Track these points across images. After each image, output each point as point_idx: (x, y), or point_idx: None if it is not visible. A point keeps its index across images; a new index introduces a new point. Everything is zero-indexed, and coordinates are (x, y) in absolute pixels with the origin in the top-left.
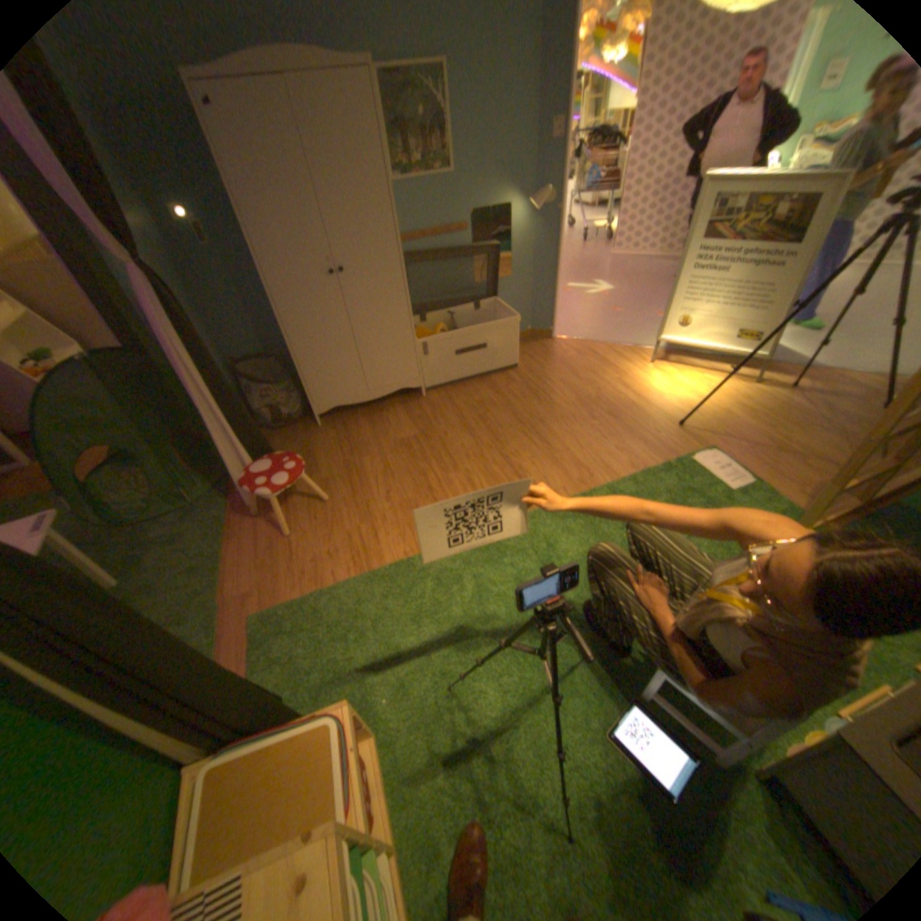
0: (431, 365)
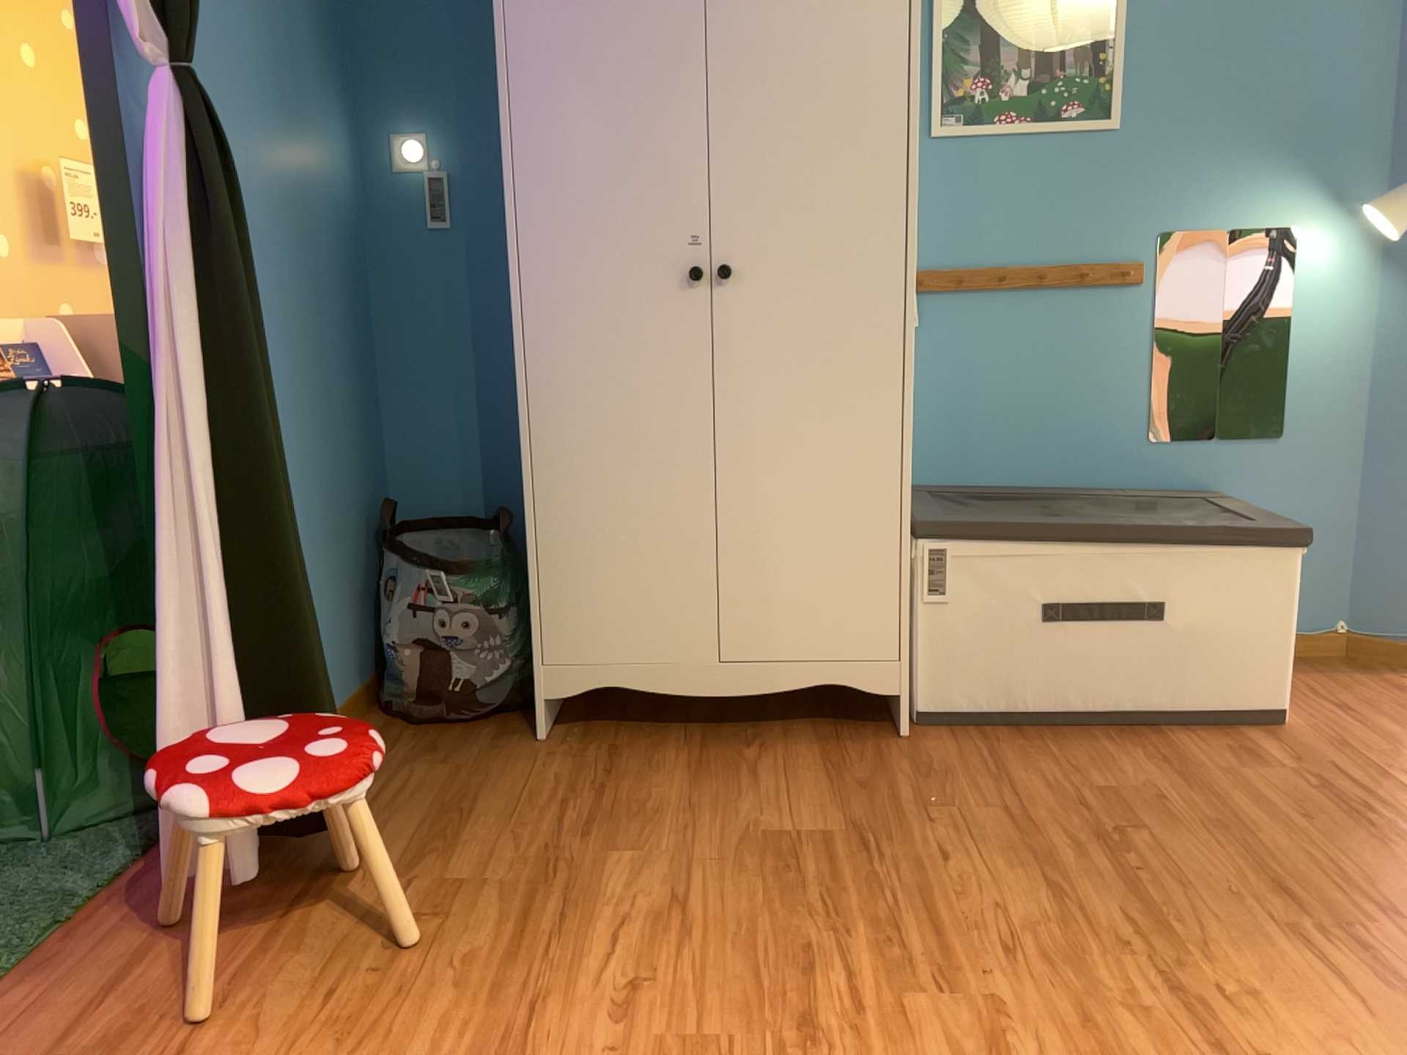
0: (952, 632)
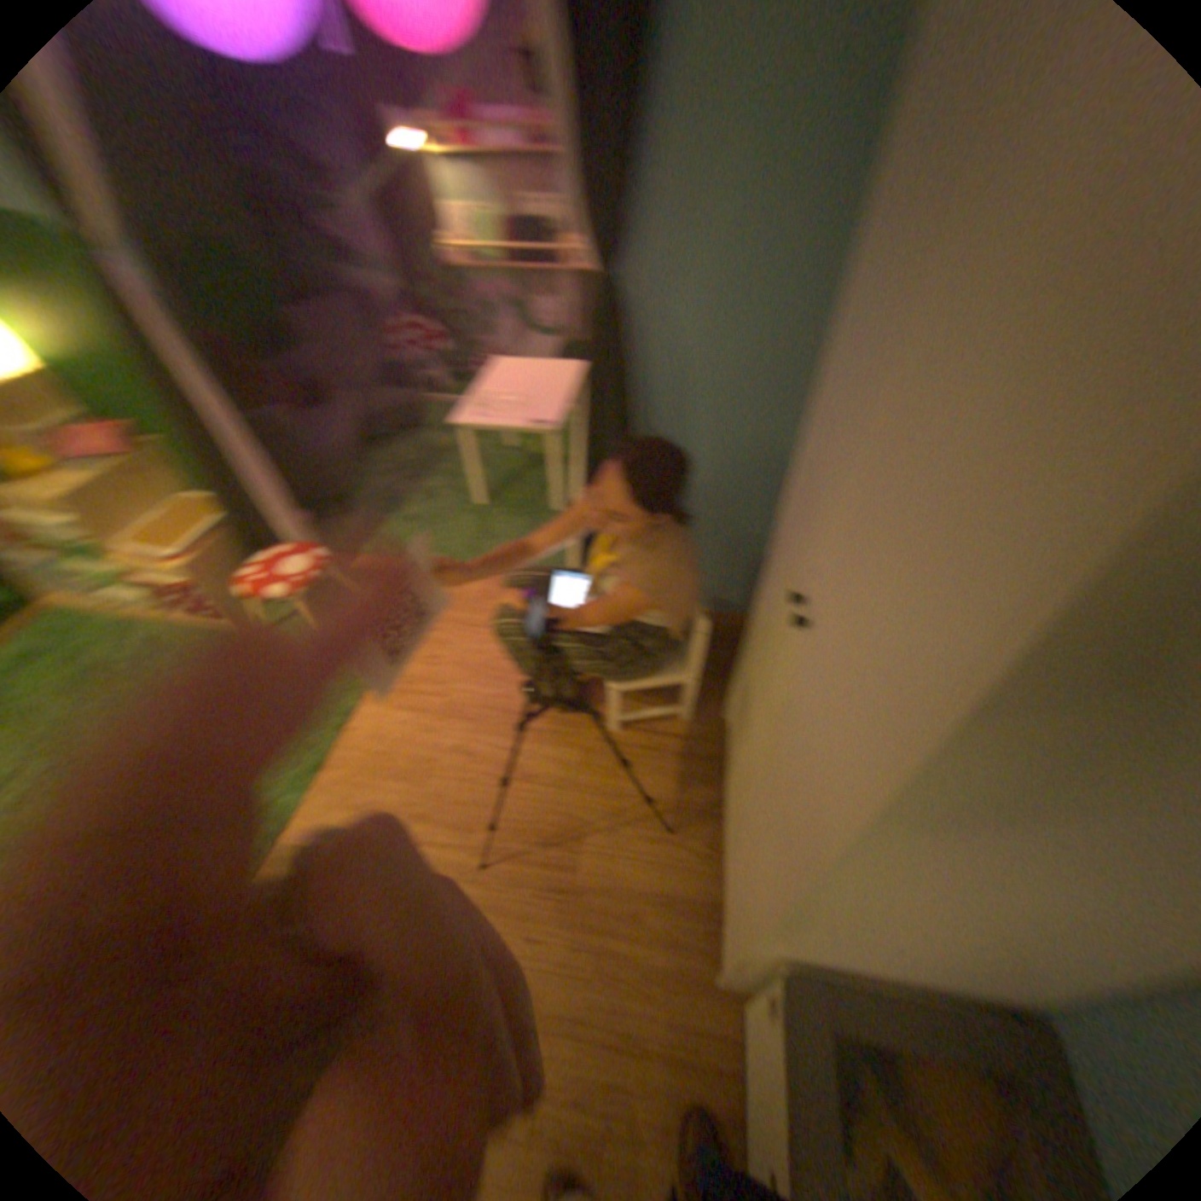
0: (758, 1041)
